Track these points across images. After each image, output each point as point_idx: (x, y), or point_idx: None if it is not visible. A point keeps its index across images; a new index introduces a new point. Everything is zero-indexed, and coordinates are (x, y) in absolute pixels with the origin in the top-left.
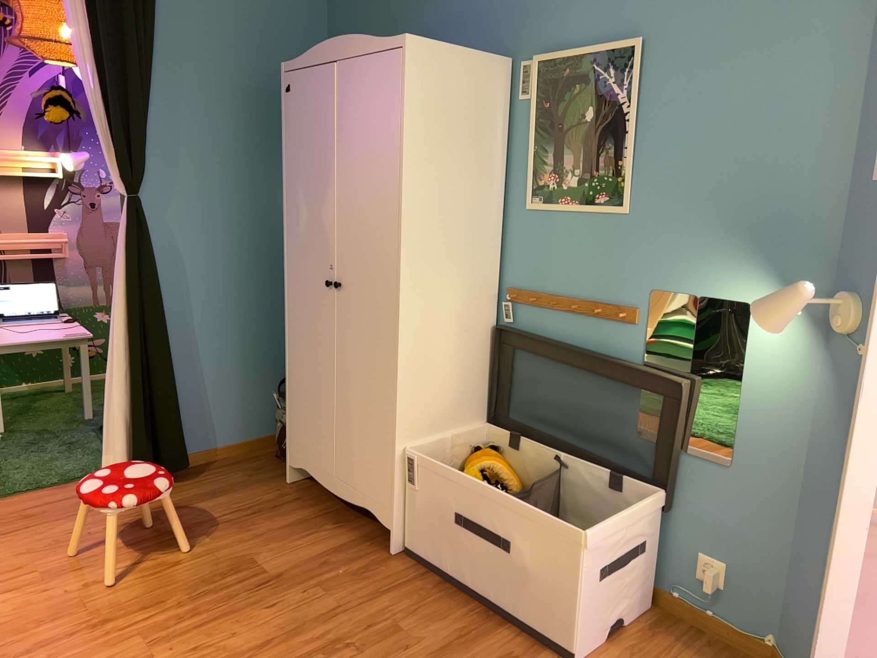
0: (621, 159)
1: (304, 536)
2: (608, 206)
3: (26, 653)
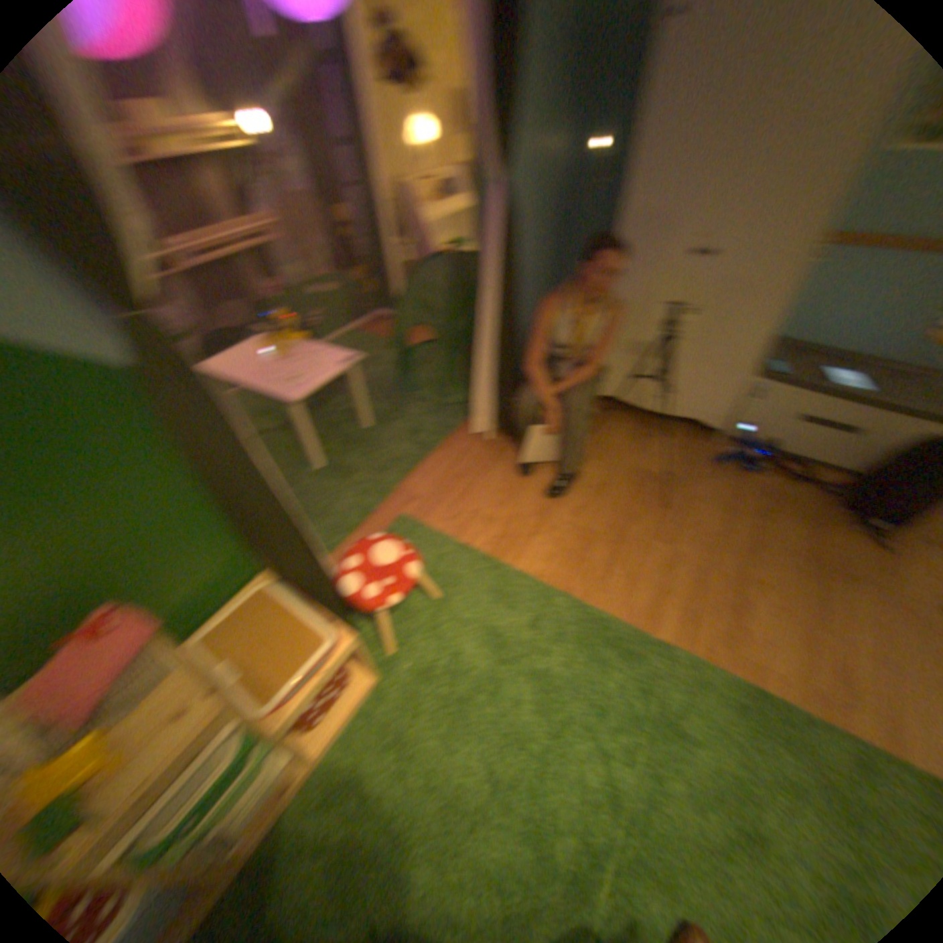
0: None
1: (651, 444)
2: None
3: (607, 571)
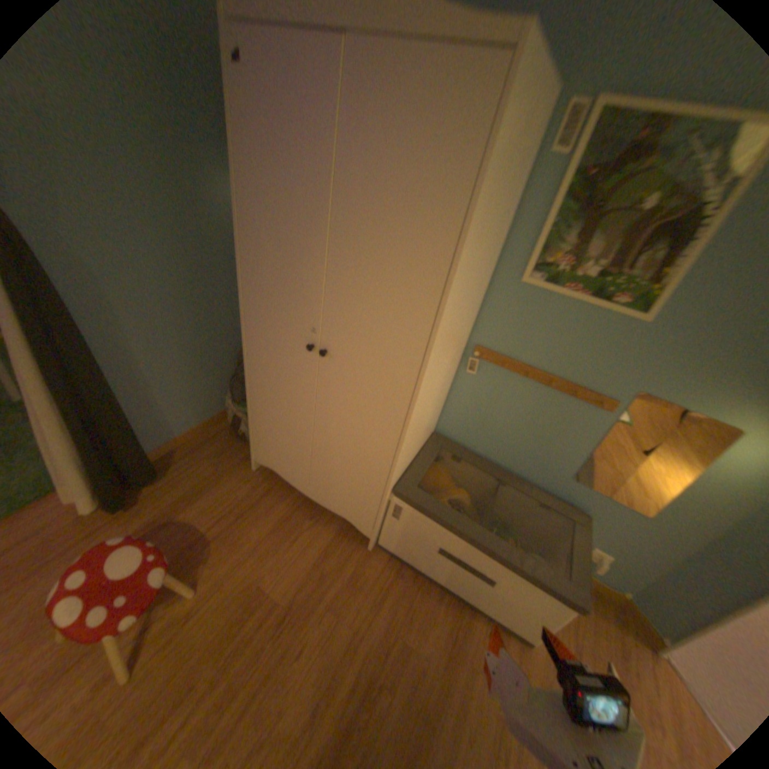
0: (674, 265)
1: (293, 541)
2: (631, 307)
3: None
